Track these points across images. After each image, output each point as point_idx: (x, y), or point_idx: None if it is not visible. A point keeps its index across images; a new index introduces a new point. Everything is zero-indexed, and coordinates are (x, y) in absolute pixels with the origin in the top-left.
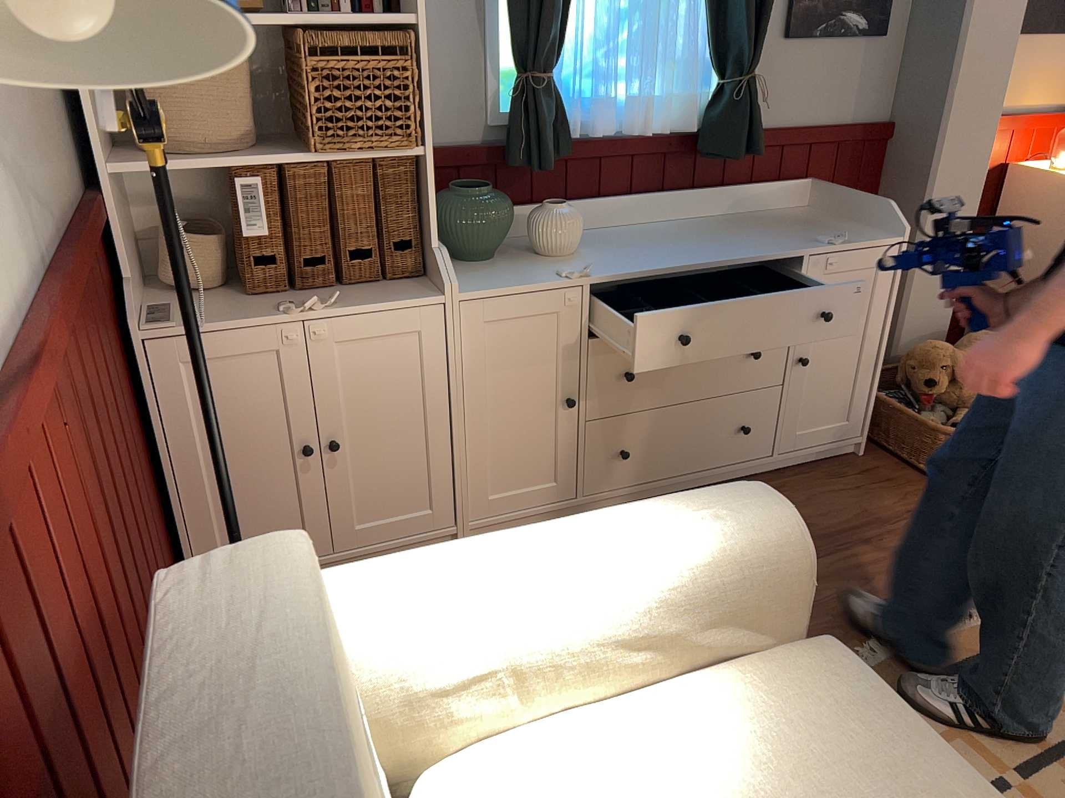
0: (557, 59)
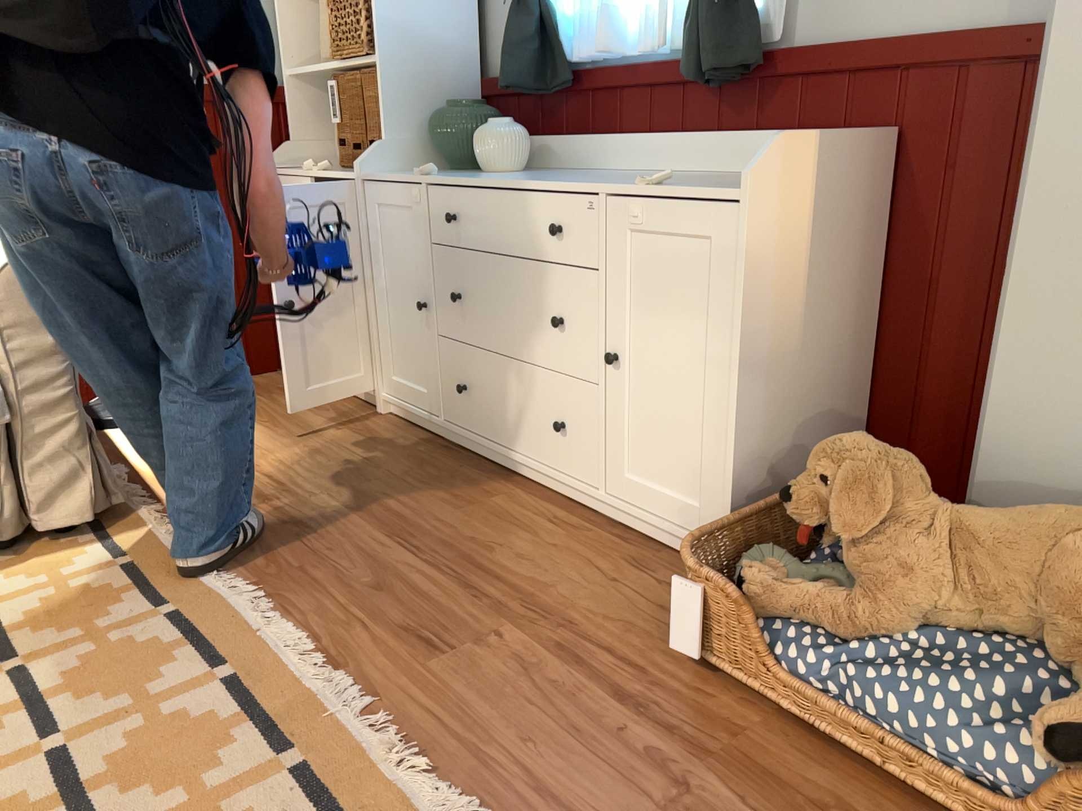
0: None
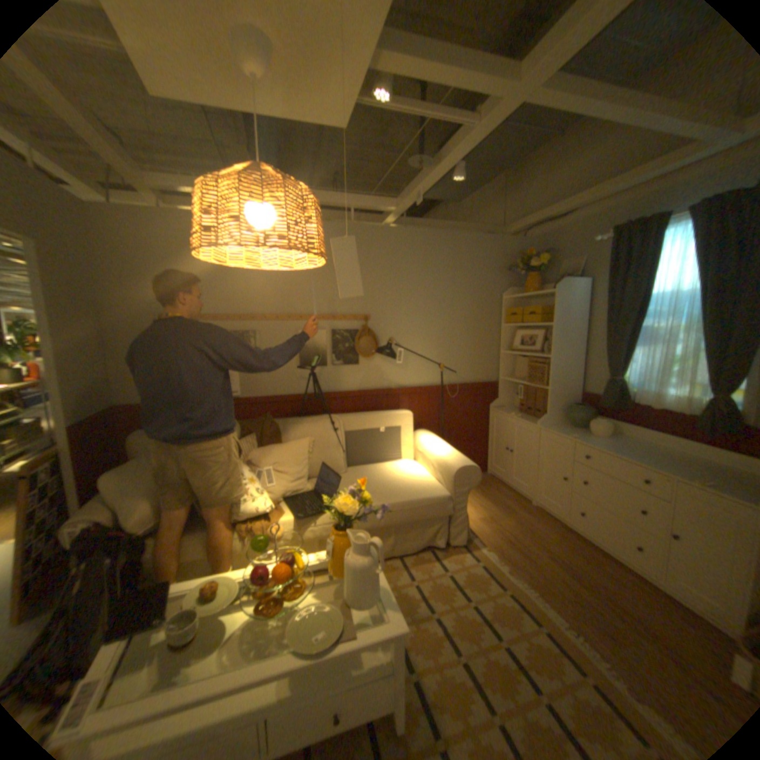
0: (633, 374)
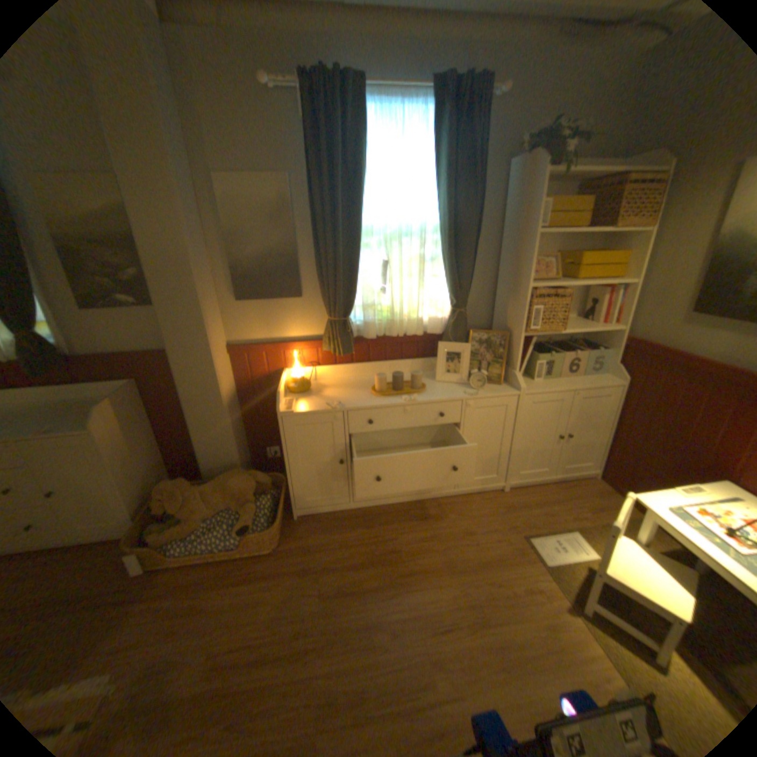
0: None
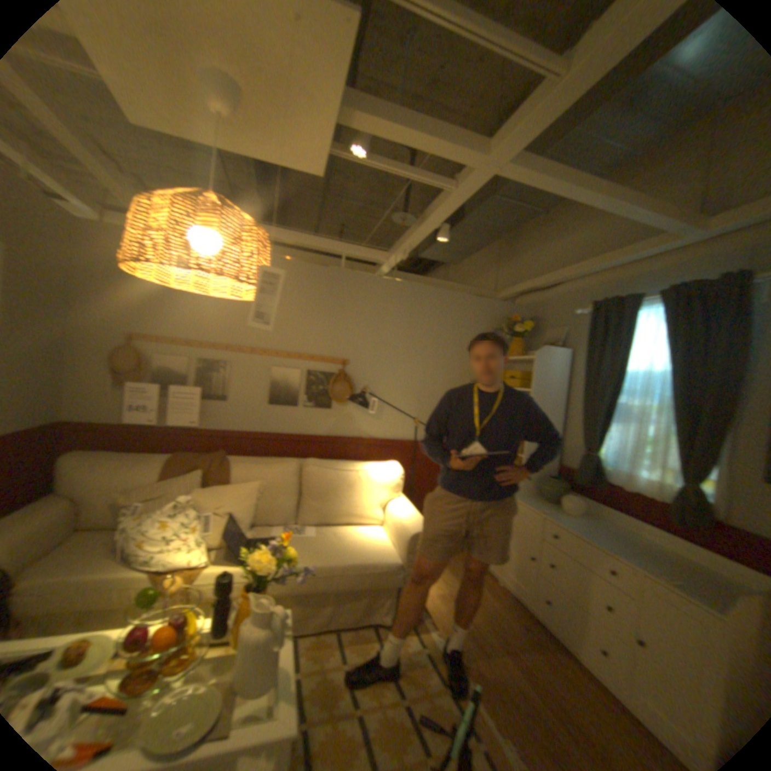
0: (606, 451)
